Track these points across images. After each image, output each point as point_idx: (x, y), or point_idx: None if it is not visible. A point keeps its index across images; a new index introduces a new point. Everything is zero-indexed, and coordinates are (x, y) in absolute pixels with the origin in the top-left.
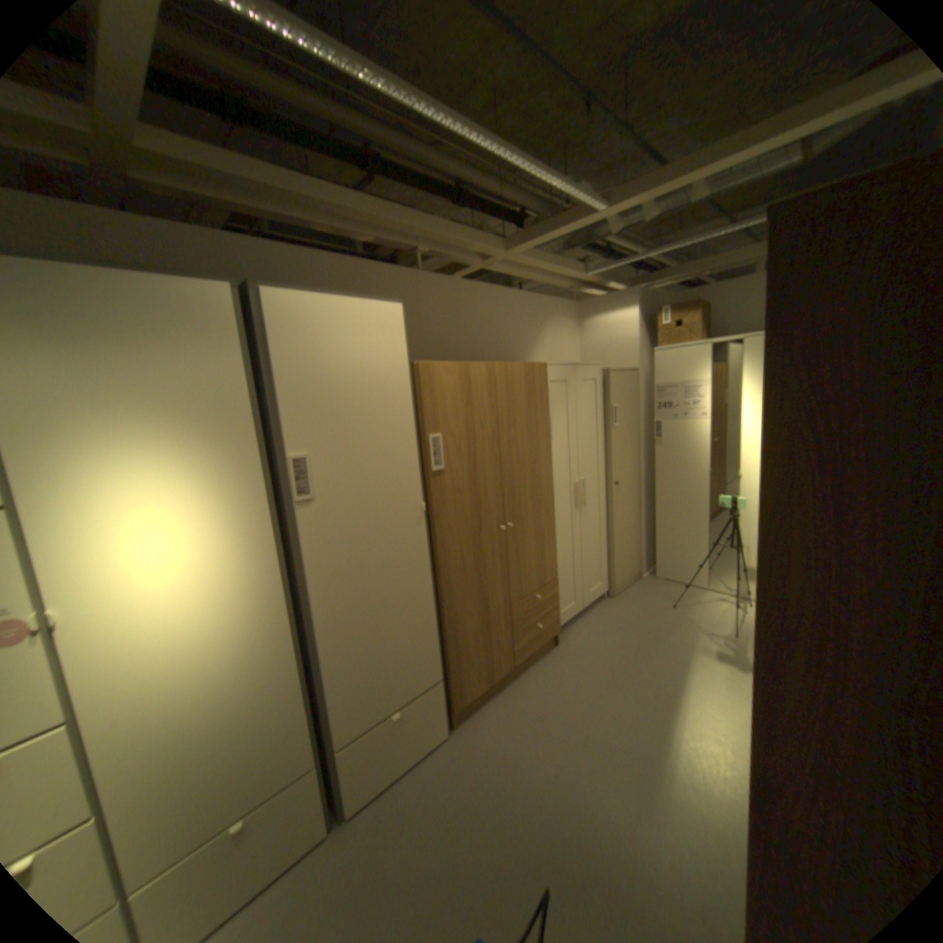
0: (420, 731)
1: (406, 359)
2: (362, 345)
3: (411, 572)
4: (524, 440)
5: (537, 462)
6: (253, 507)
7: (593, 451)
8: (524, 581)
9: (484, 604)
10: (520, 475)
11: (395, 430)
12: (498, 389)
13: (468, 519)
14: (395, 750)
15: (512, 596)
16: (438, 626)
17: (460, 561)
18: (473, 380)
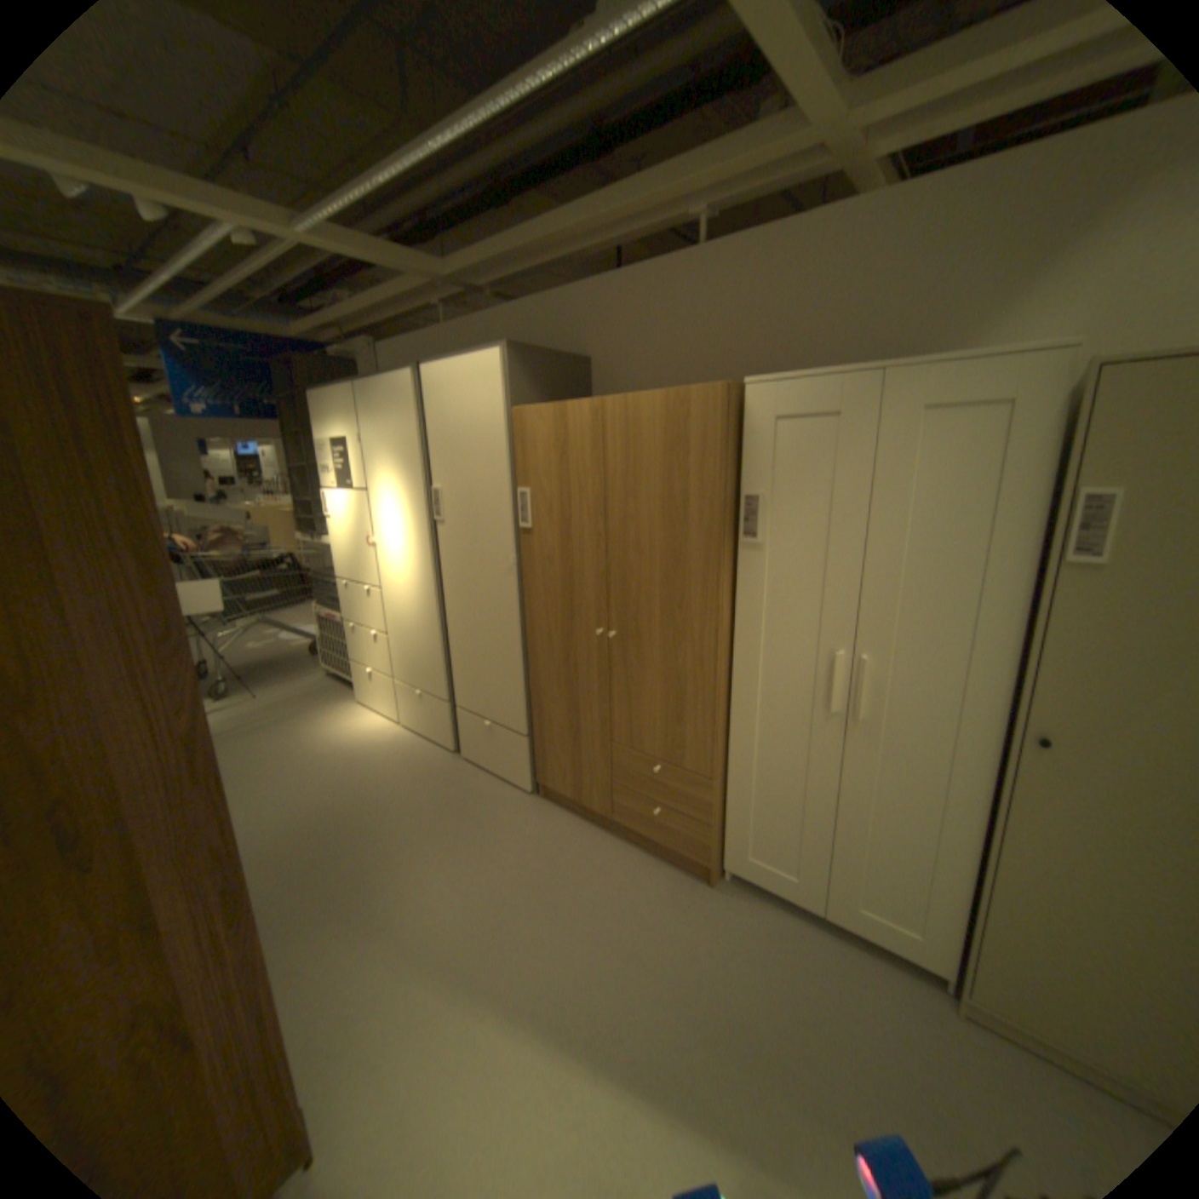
0: (509, 759)
1: (503, 406)
2: (471, 398)
3: (504, 616)
4: (656, 521)
5: (683, 565)
6: (422, 517)
7: (955, 608)
8: (640, 729)
9: (575, 706)
10: (644, 574)
11: (493, 478)
12: (611, 436)
13: (560, 597)
14: (491, 750)
15: (617, 731)
16: (533, 687)
17: (549, 637)
18: (572, 425)
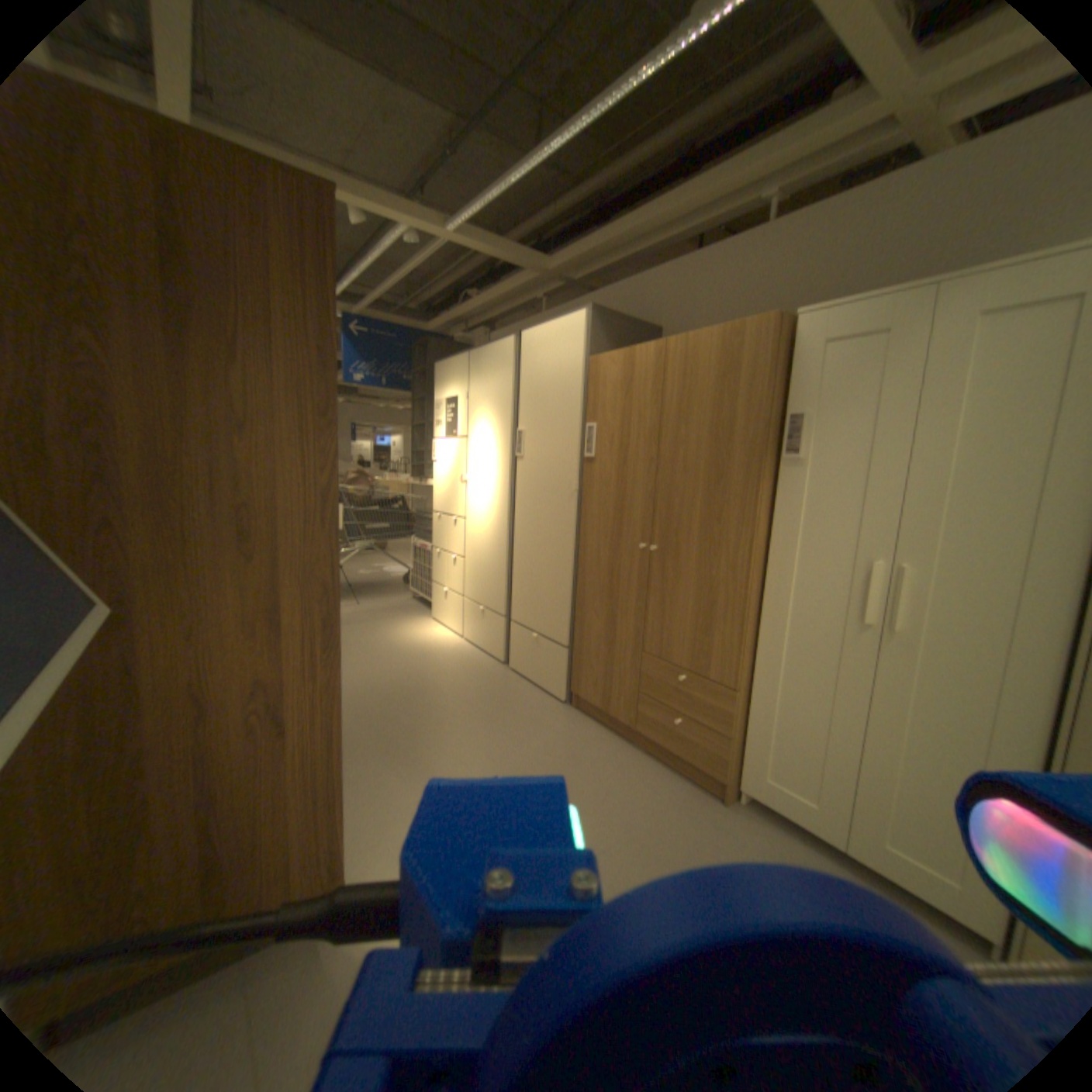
0: (545, 670)
1: (579, 356)
2: (554, 353)
3: (557, 537)
4: (700, 442)
5: (720, 481)
6: (503, 456)
7: (1006, 513)
8: (666, 640)
9: (609, 619)
10: (684, 492)
11: (563, 418)
12: (666, 370)
13: (607, 517)
14: (531, 662)
15: (644, 643)
16: (574, 603)
17: (593, 555)
18: (634, 365)
